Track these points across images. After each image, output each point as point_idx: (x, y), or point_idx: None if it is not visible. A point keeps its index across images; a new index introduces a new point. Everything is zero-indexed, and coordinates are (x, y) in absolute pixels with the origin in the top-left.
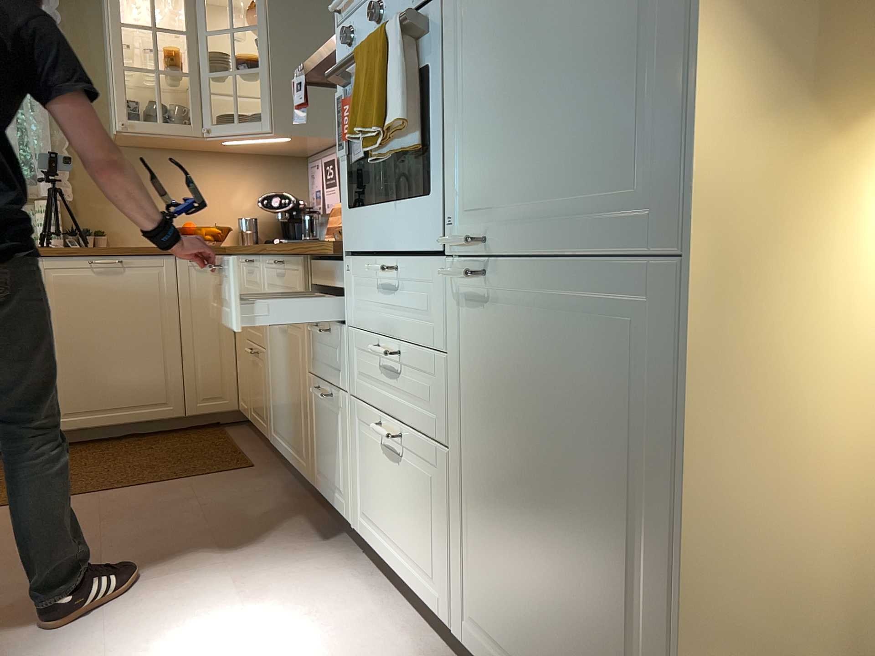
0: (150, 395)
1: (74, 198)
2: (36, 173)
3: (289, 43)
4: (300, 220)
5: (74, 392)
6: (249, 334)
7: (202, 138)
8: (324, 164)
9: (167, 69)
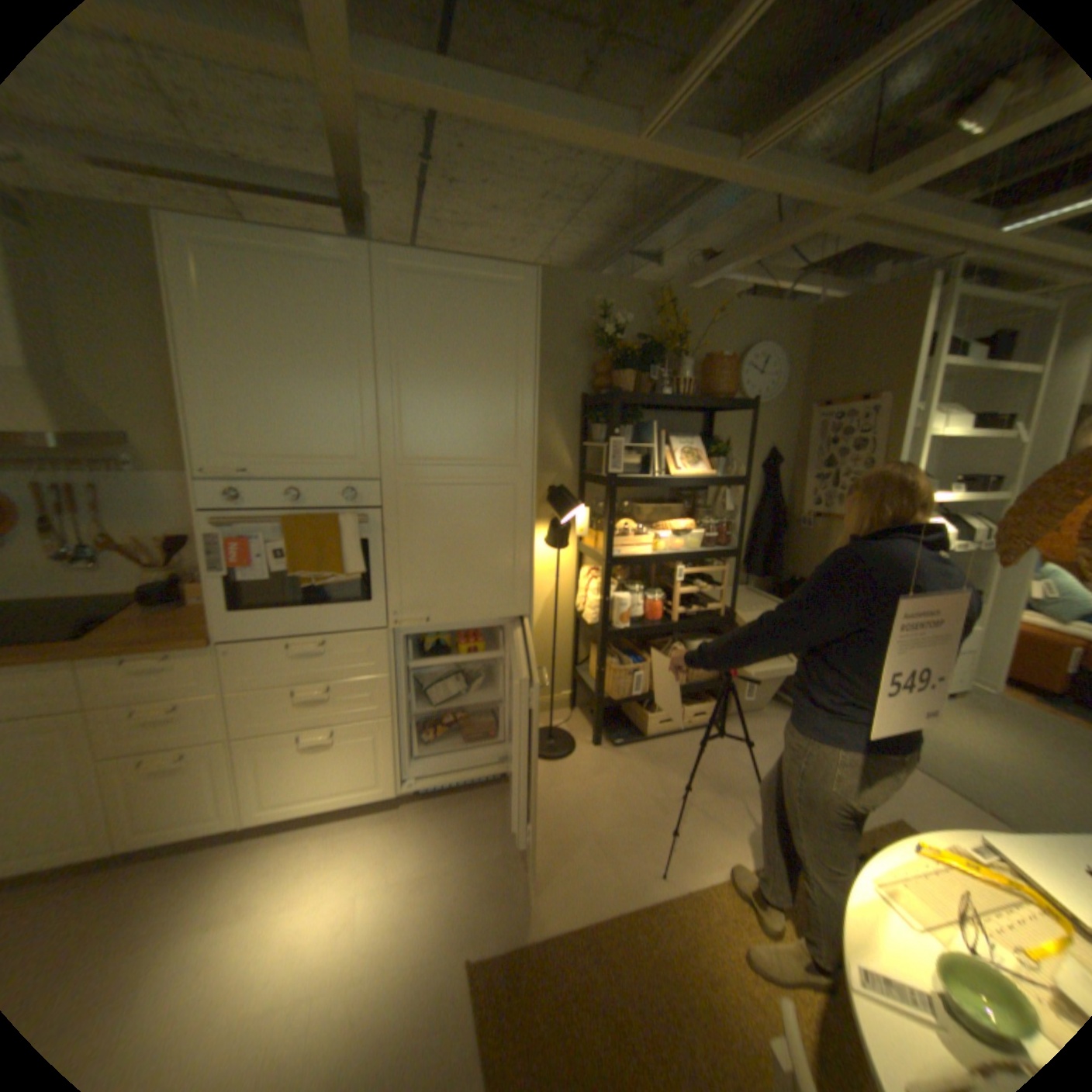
0: None
1: None
2: None
3: None
4: None
5: None
6: None
7: None
8: None
9: None
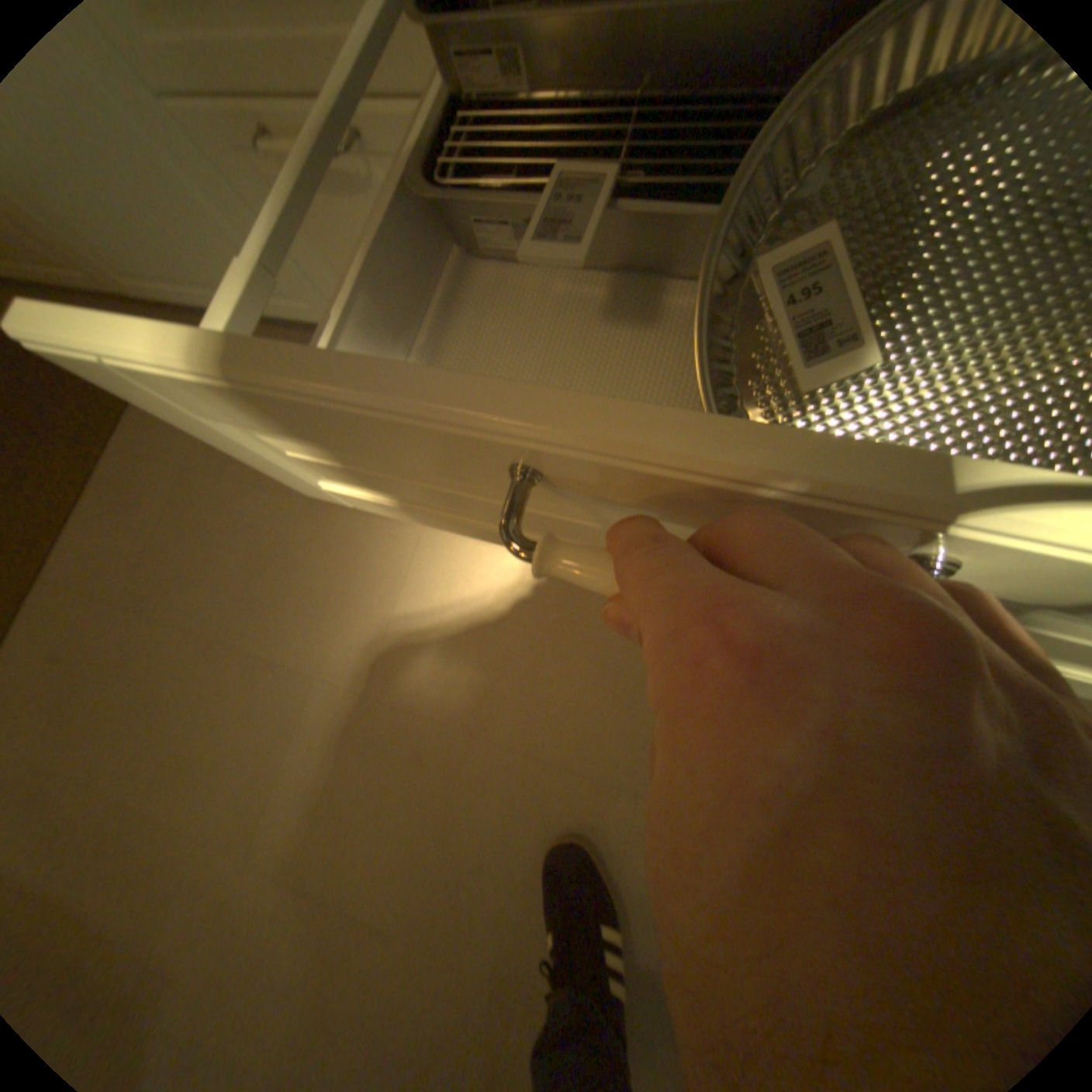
0: None
1: None
2: None
3: None
4: None
5: None
6: None
7: None
8: None
9: None
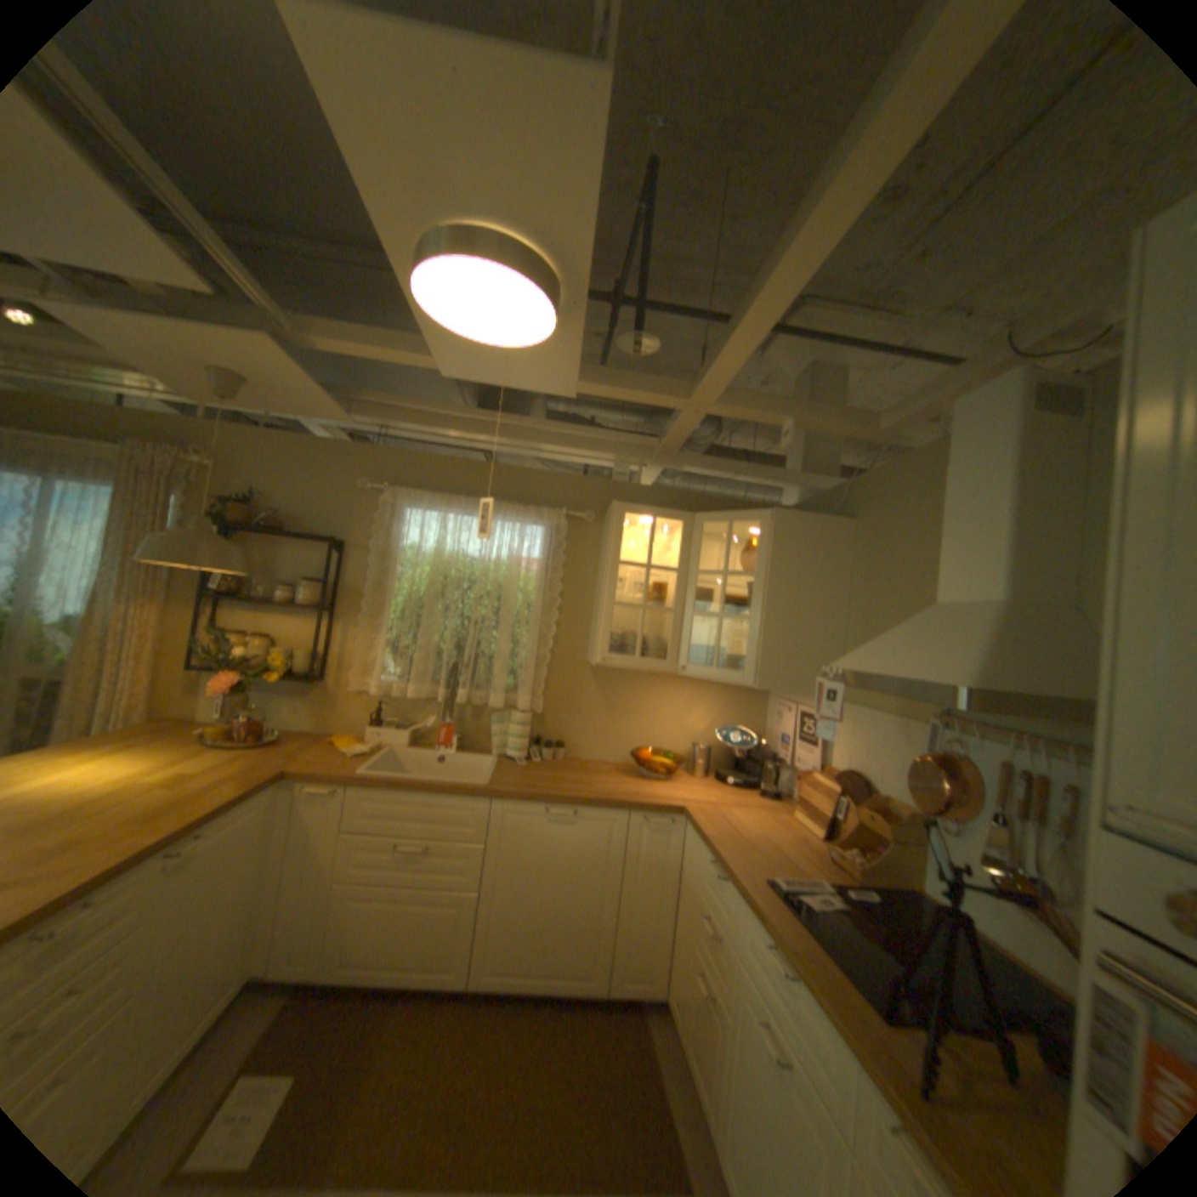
0: (576, 967)
1: (544, 710)
2: (517, 682)
3: (787, 592)
4: (761, 765)
5: (504, 950)
6: (701, 949)
7: (674, 674)
8: (800, 714)
9: (651, 601)
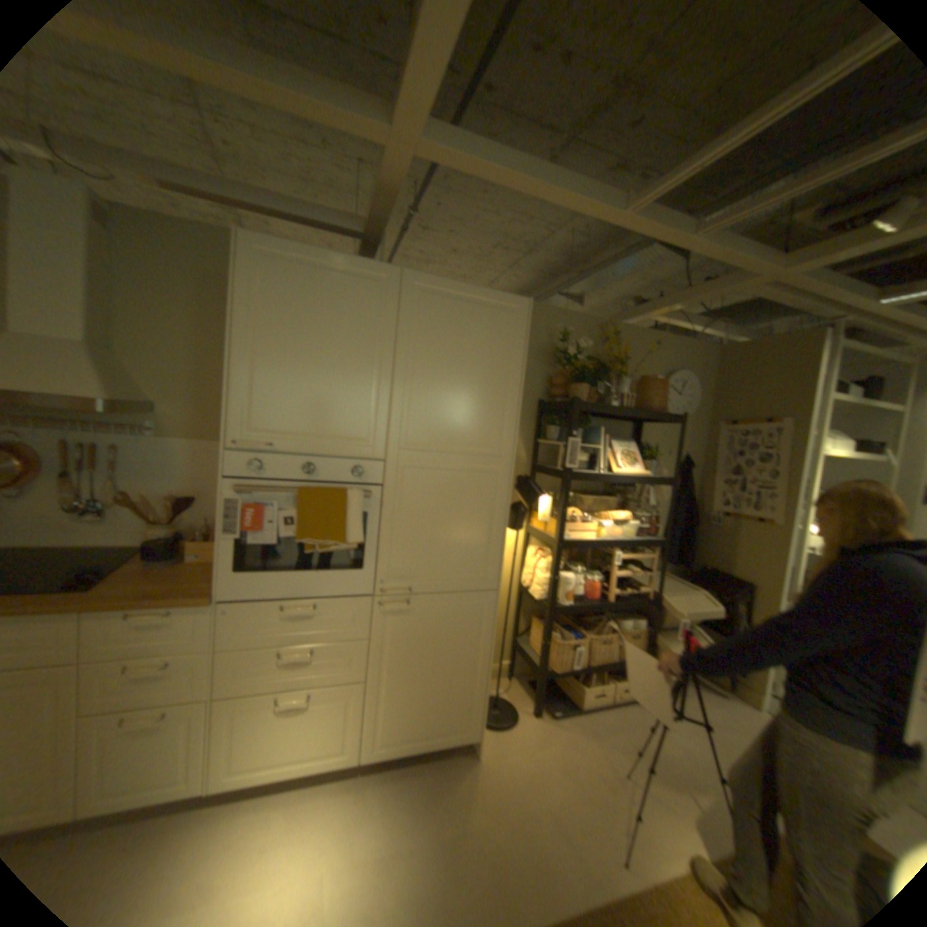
0: None
1: None
2: None
3: None
4: None
5: None
6: None
7: None
8: None
9: None
